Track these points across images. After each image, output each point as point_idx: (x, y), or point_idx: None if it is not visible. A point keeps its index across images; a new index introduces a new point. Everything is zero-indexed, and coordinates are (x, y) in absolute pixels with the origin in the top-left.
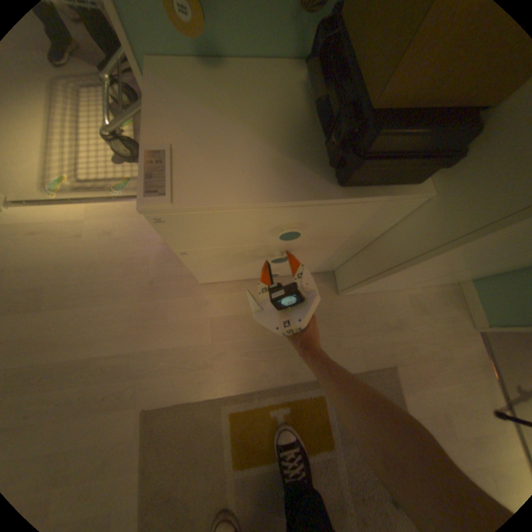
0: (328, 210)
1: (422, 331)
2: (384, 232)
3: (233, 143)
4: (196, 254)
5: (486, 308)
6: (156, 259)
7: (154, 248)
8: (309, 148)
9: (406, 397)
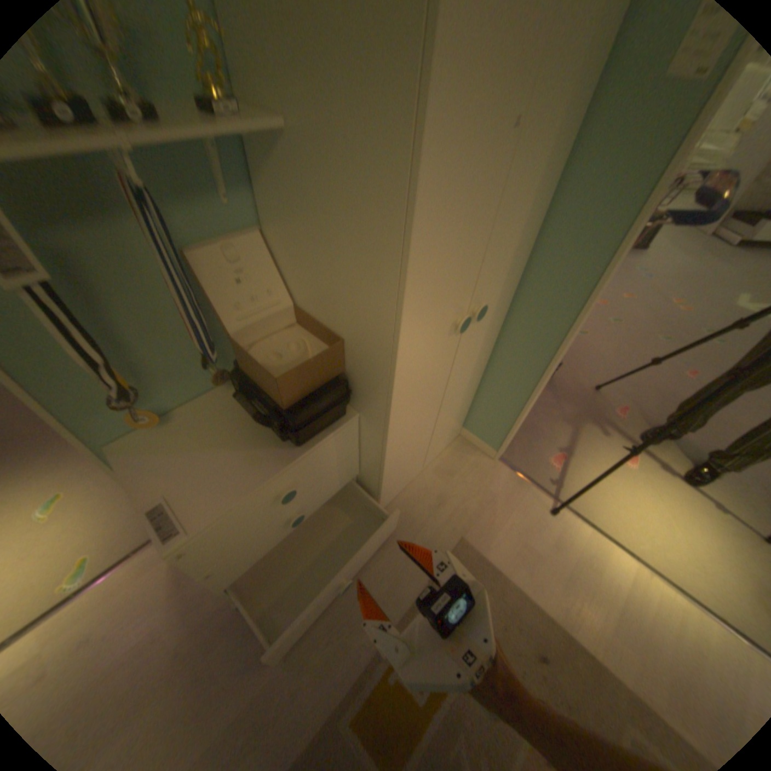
0: (301, 463)
1: (459, 491)
2: (357, 446)
3: (209, 465)
4: (218, 568)
5: (484, 440)
6: (167, 622)
7: (158, 612)
8: (264, 436)
9: (485, 556)
